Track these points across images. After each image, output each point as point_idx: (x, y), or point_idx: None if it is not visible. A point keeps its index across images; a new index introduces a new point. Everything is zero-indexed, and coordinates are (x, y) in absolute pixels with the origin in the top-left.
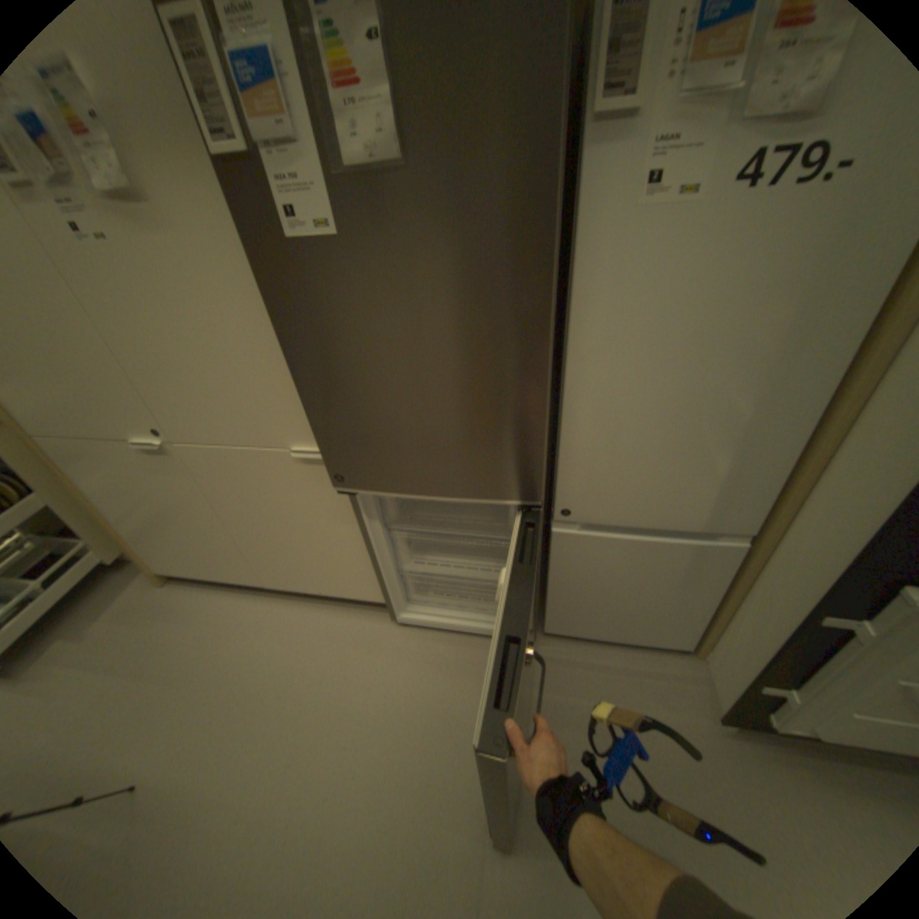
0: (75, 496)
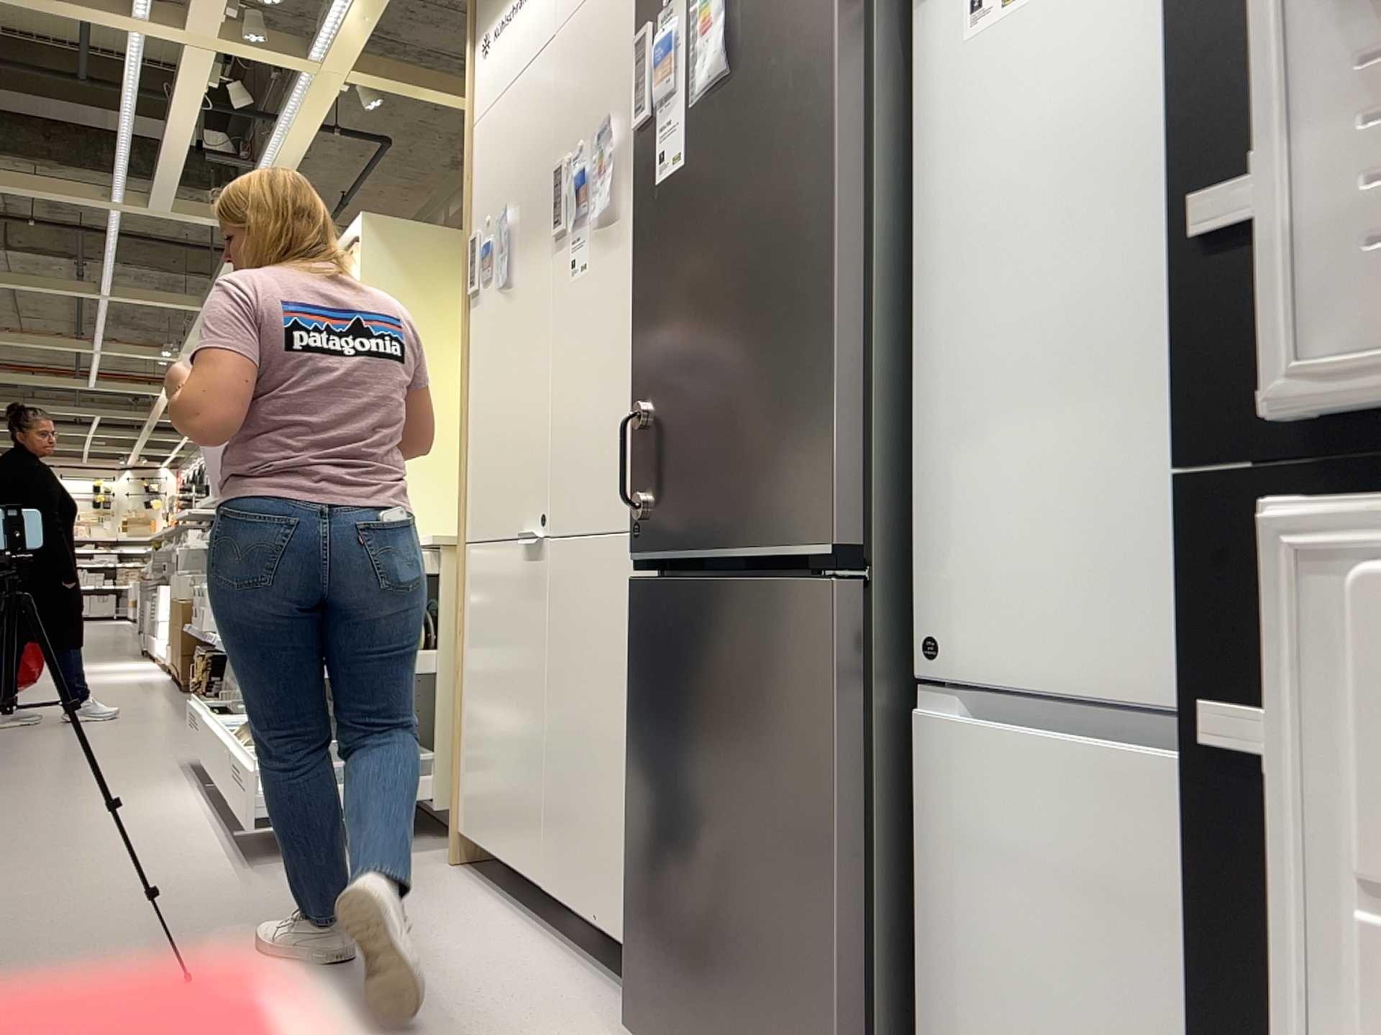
0: (454, 647)
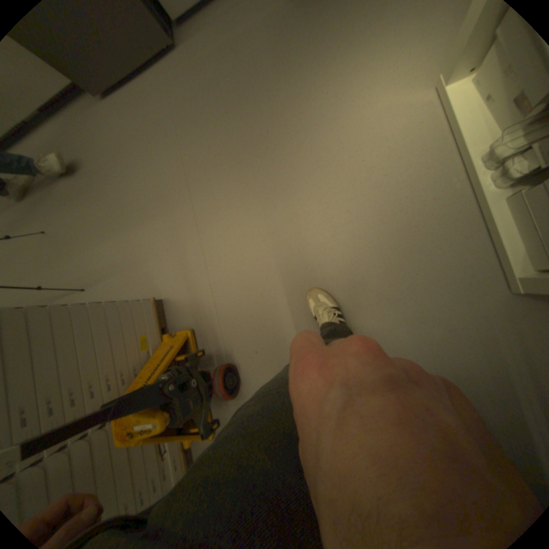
0: None
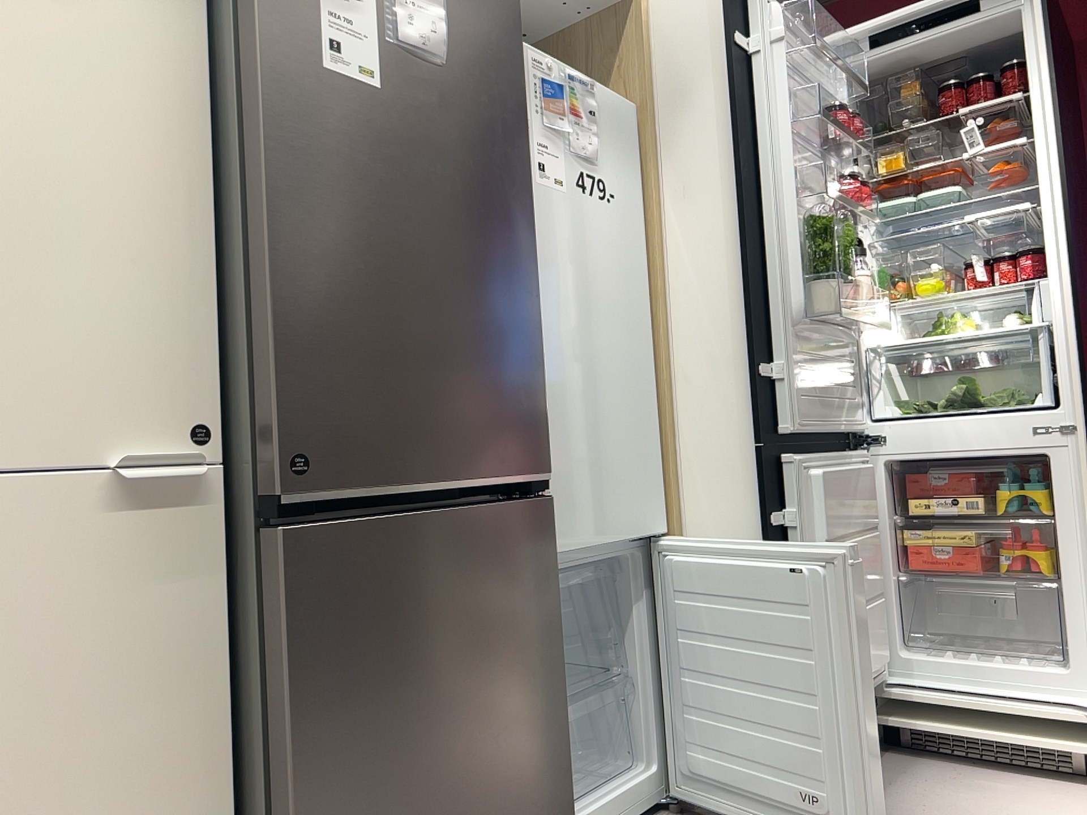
0: None
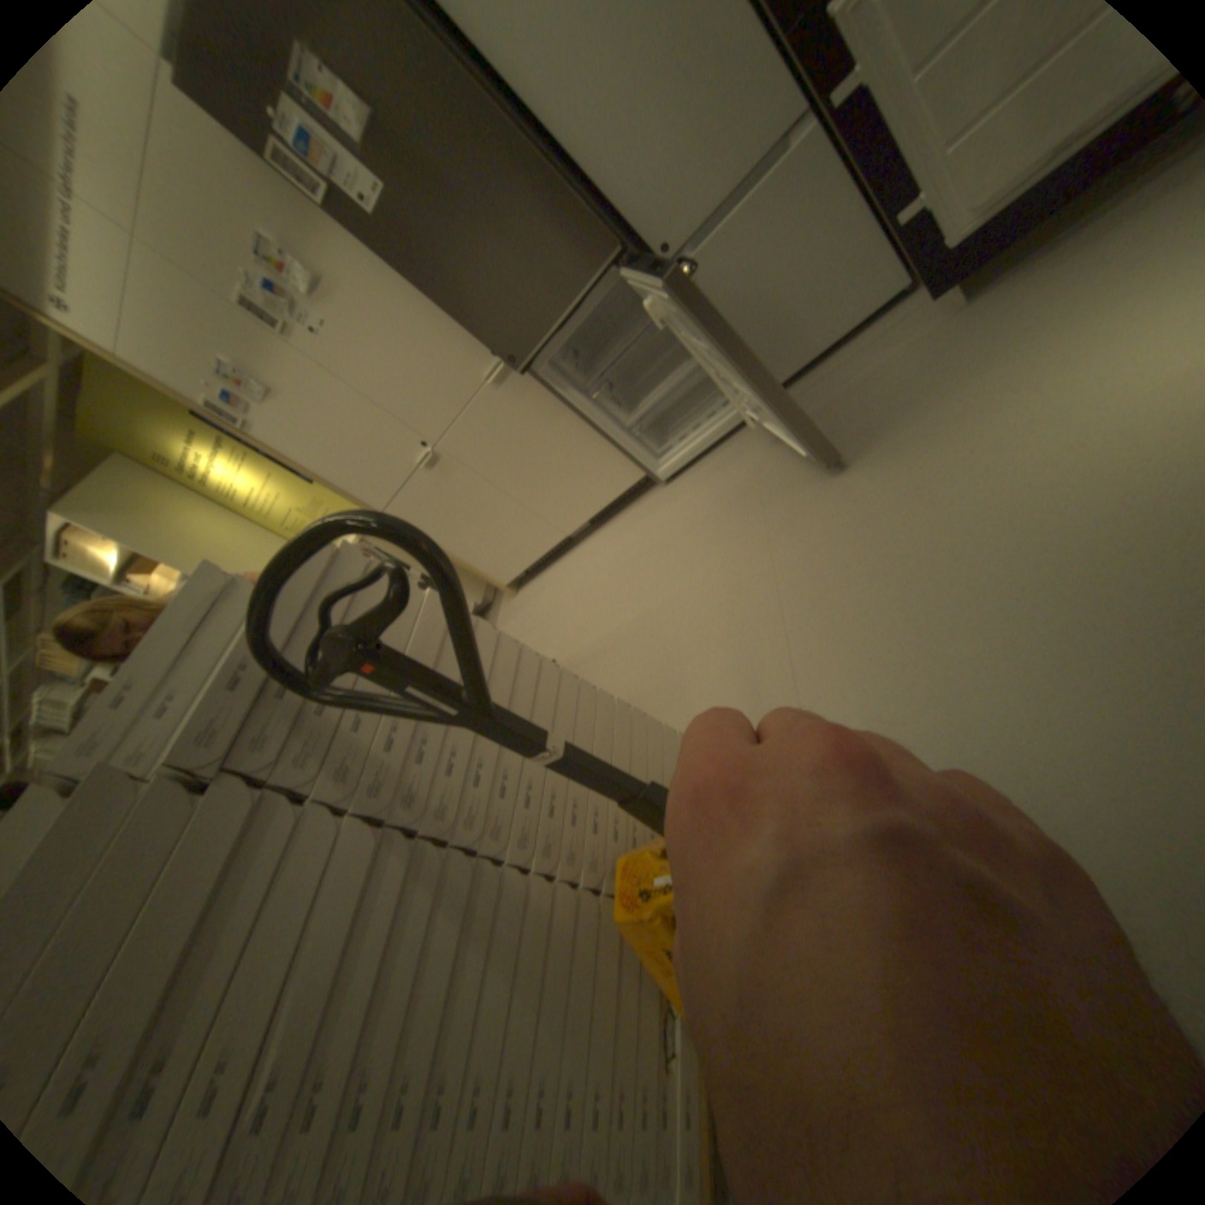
0: None
